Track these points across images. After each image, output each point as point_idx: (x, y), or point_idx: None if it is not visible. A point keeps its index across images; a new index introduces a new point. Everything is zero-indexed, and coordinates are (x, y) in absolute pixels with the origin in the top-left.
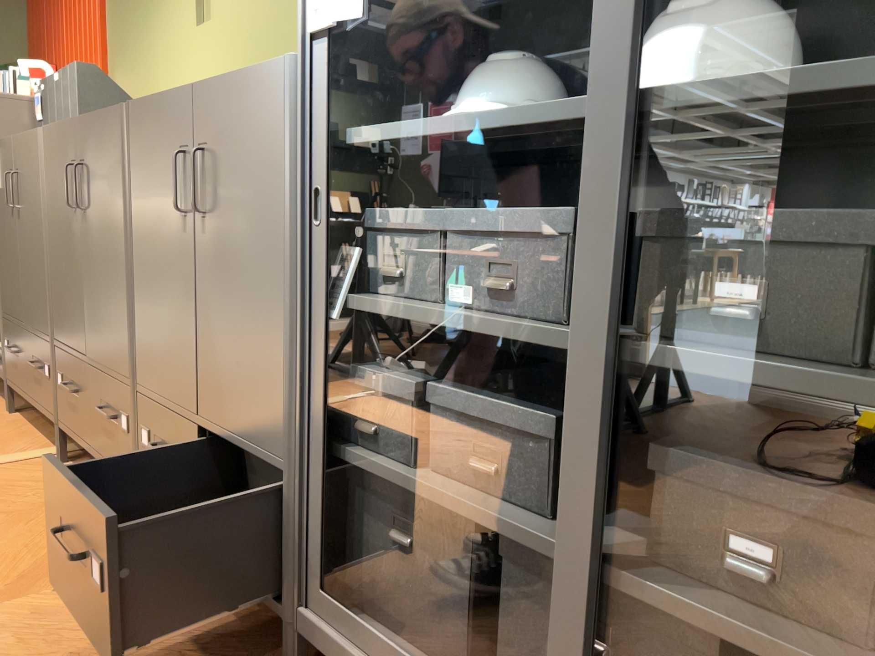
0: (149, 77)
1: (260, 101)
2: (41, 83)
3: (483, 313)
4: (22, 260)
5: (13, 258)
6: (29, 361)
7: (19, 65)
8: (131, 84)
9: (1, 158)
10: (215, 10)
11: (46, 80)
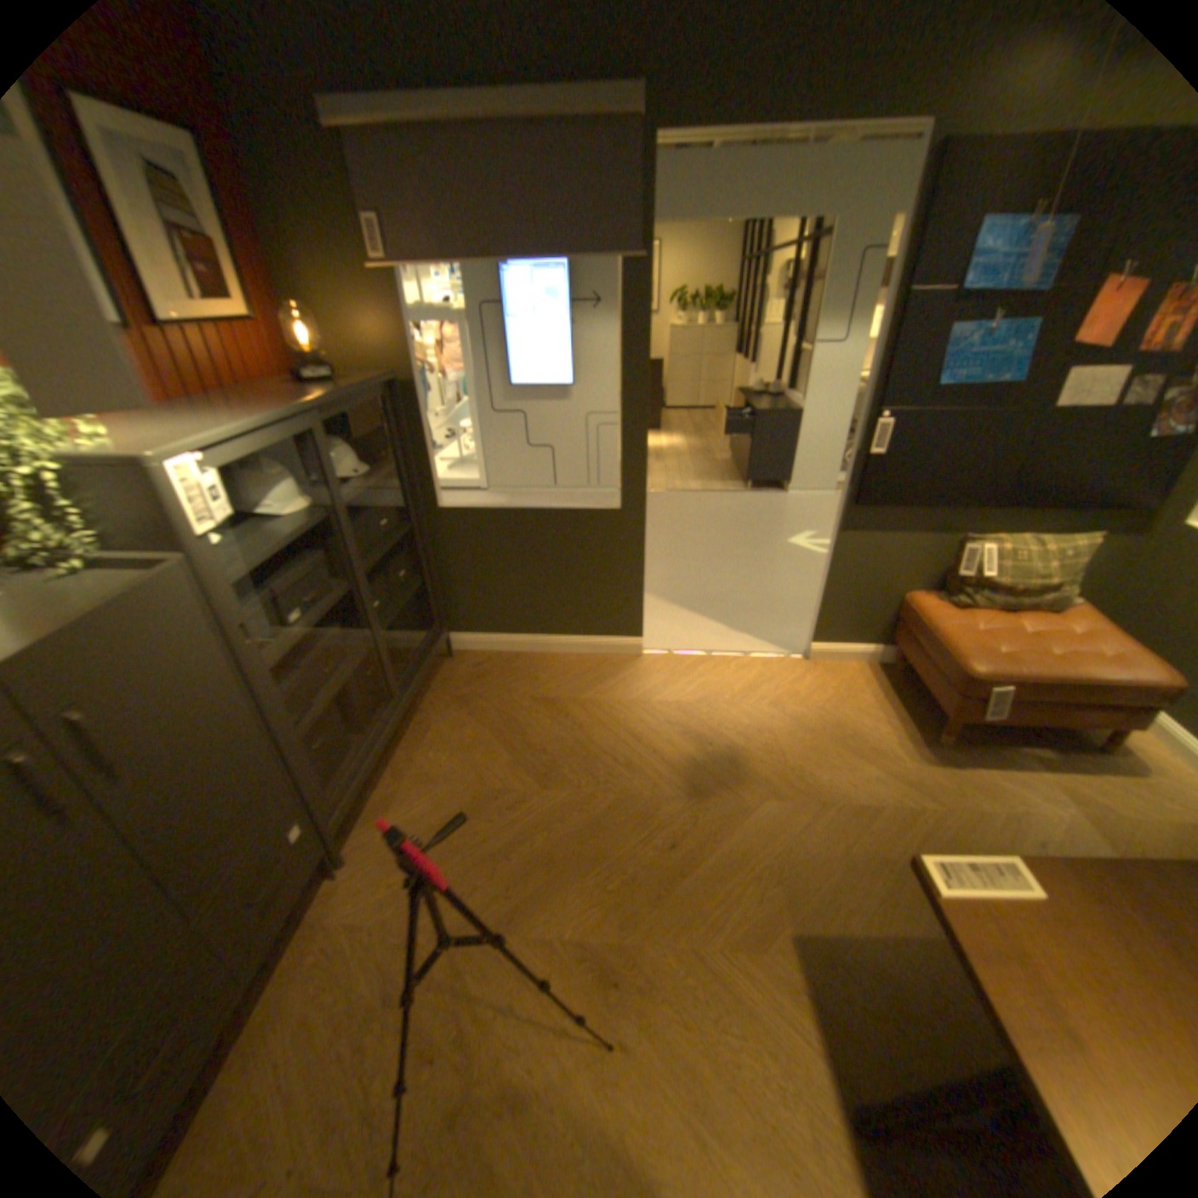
0: None
1: (165, 606)
2: None
3: (307, 614)
4: None
5: None
6: None
7: None
8: None
9: None
10: None
11: None
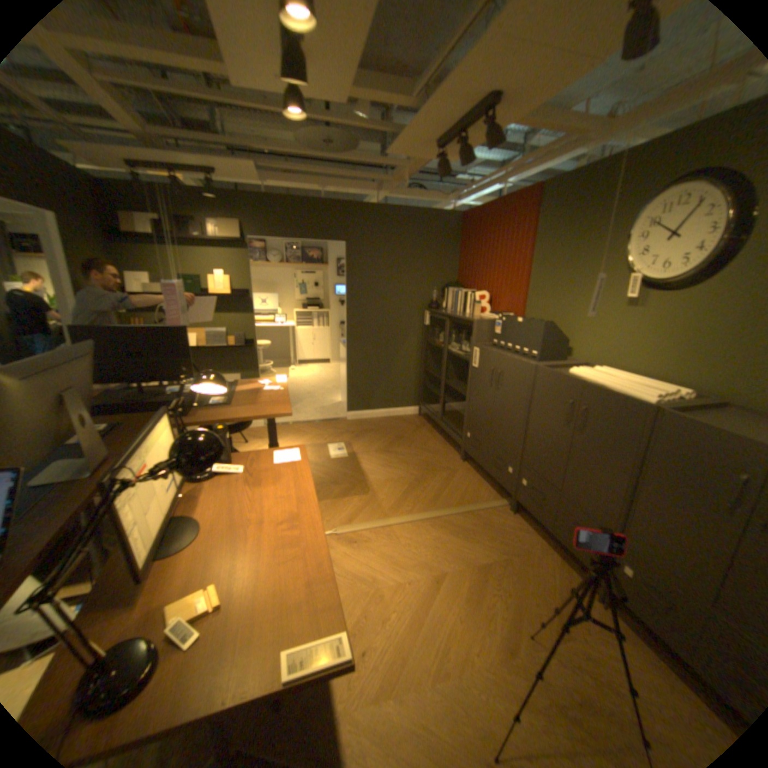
0: (567, 316)
1: None
2: (502, 315)
3: None
4: (496, 410)
5: (486, 404)
6: (491, 454)
7: (475, 293)
8: (547, 314)
9: (484, 355)
10: (653, 301)
11: (508, 316)
